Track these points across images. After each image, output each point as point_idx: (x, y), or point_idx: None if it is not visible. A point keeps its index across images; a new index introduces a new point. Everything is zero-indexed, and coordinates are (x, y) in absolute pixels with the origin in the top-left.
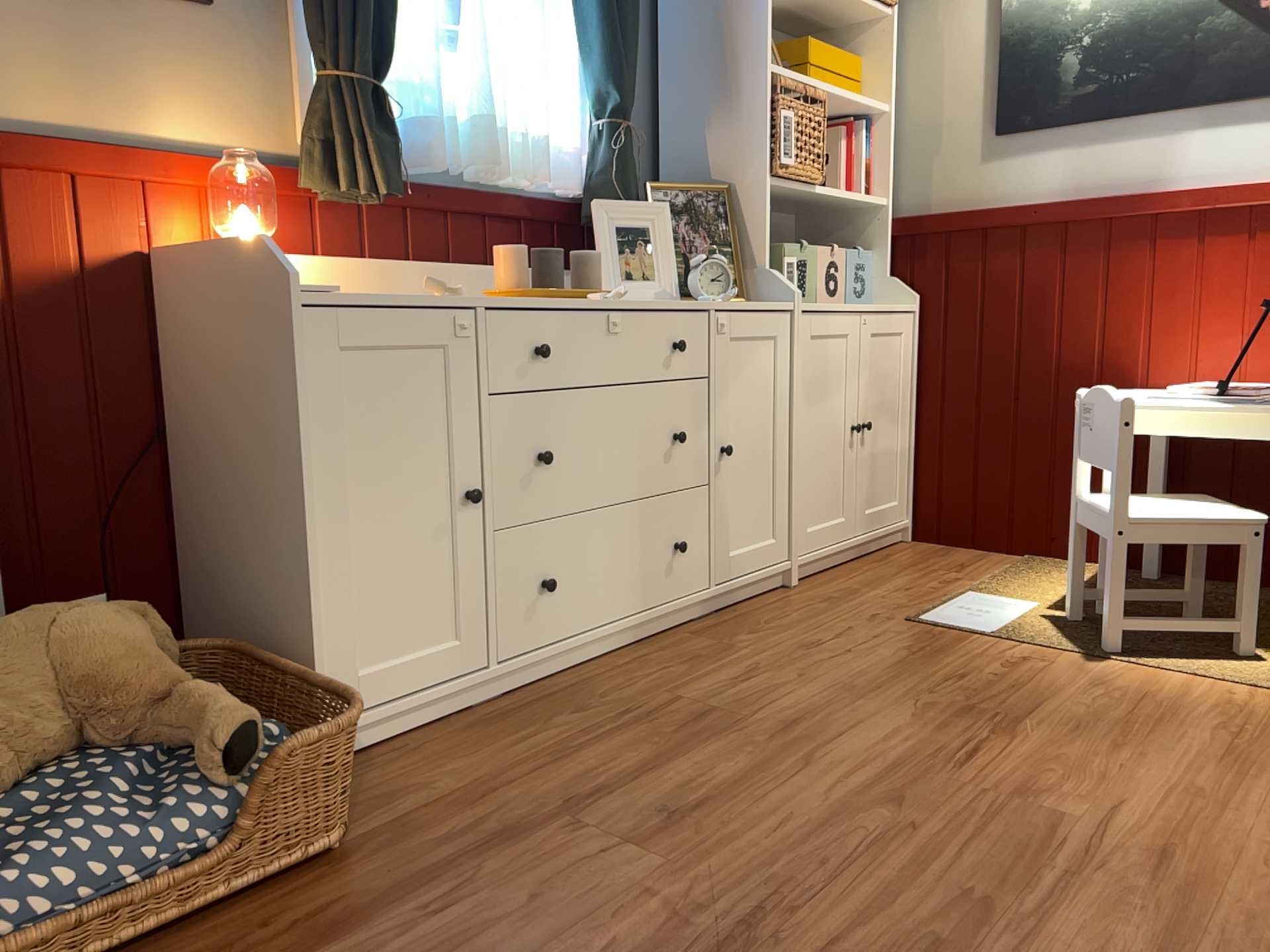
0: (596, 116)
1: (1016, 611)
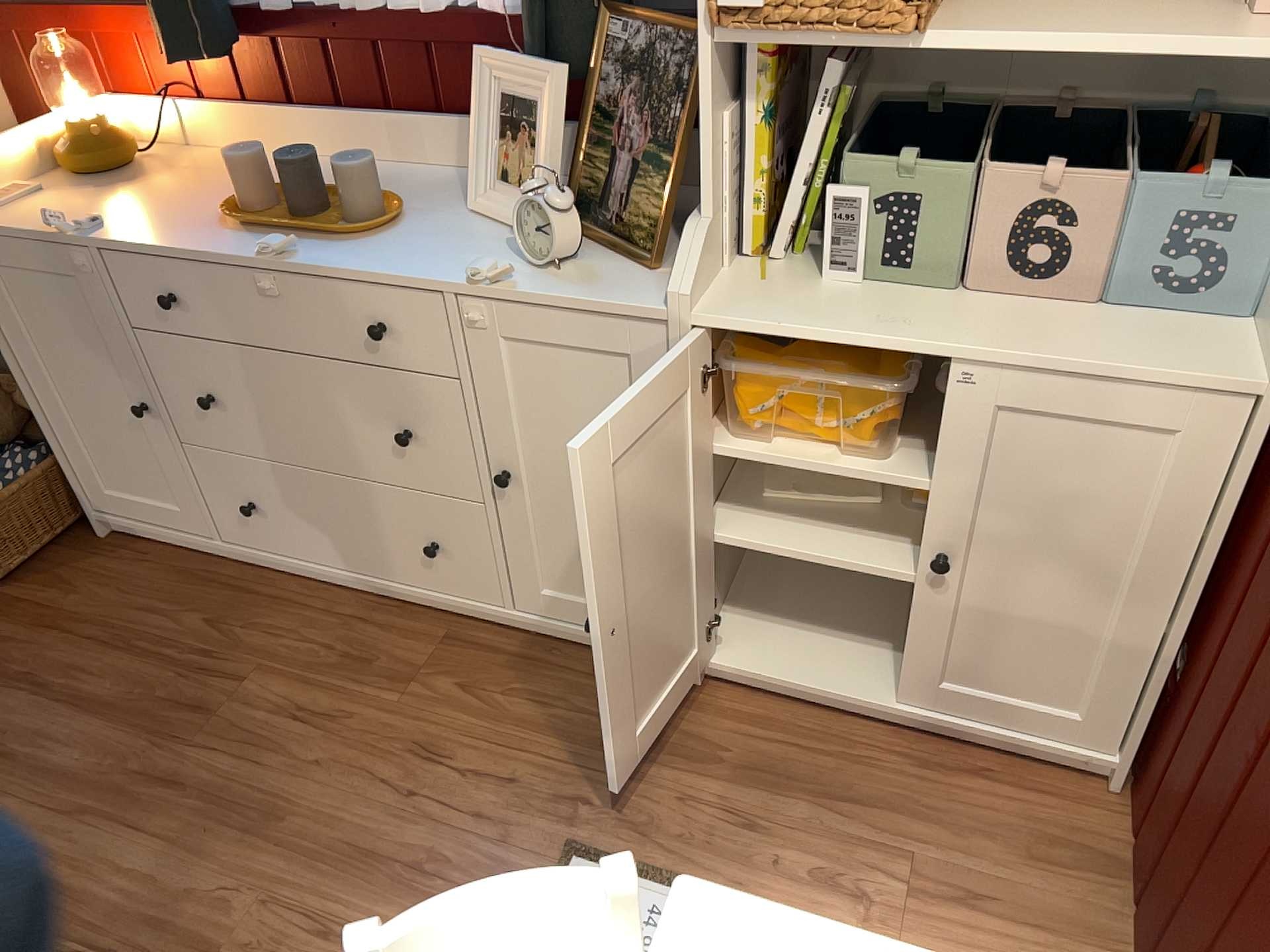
0: None
1: None
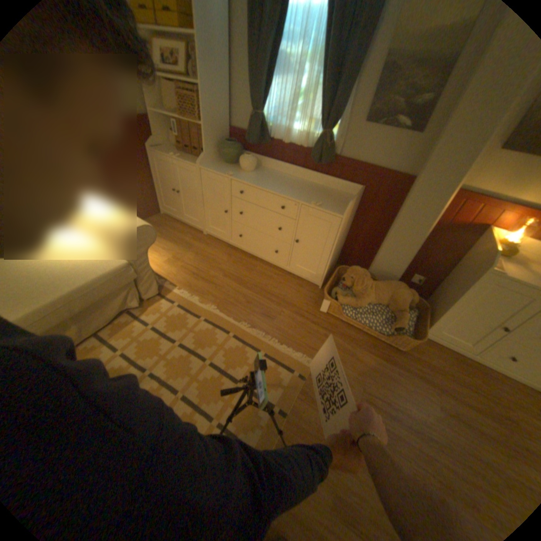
0: None
1: None
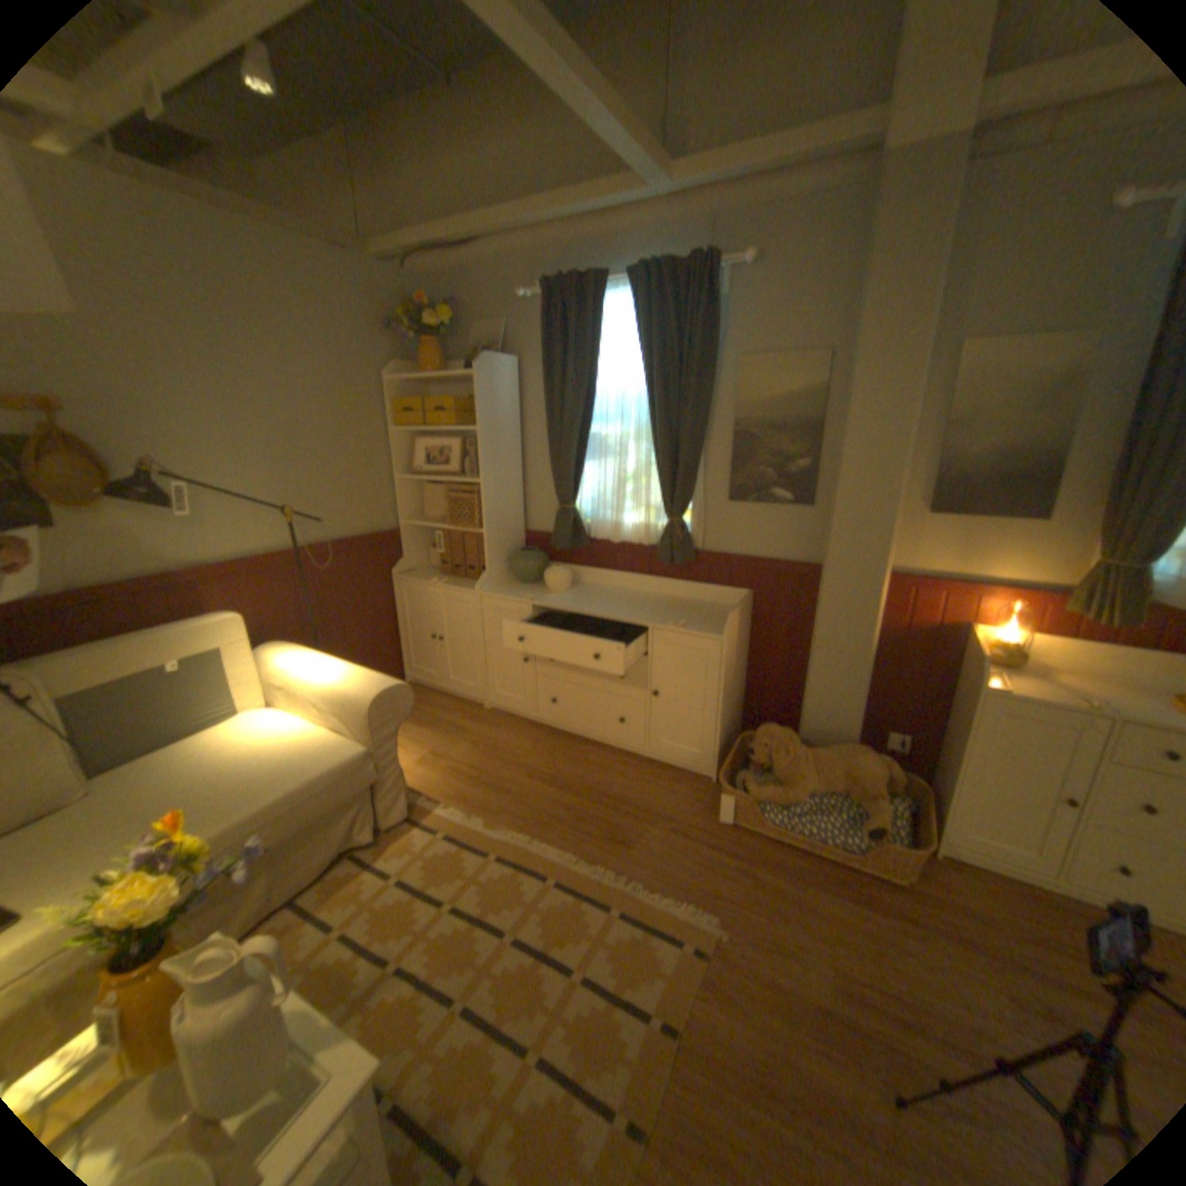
0: None
1: None
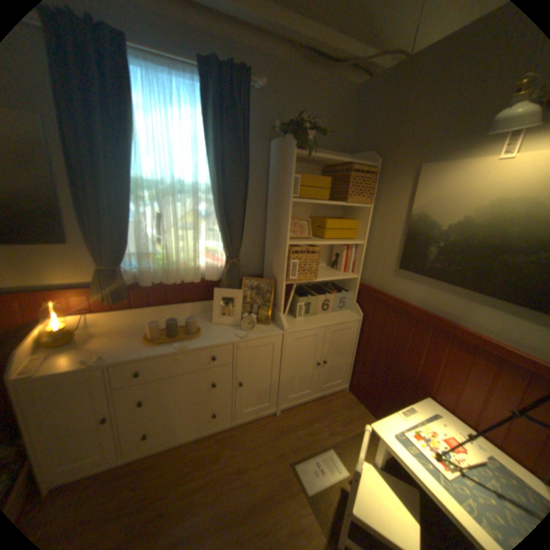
0: (224, 256)
1: (335, 480)
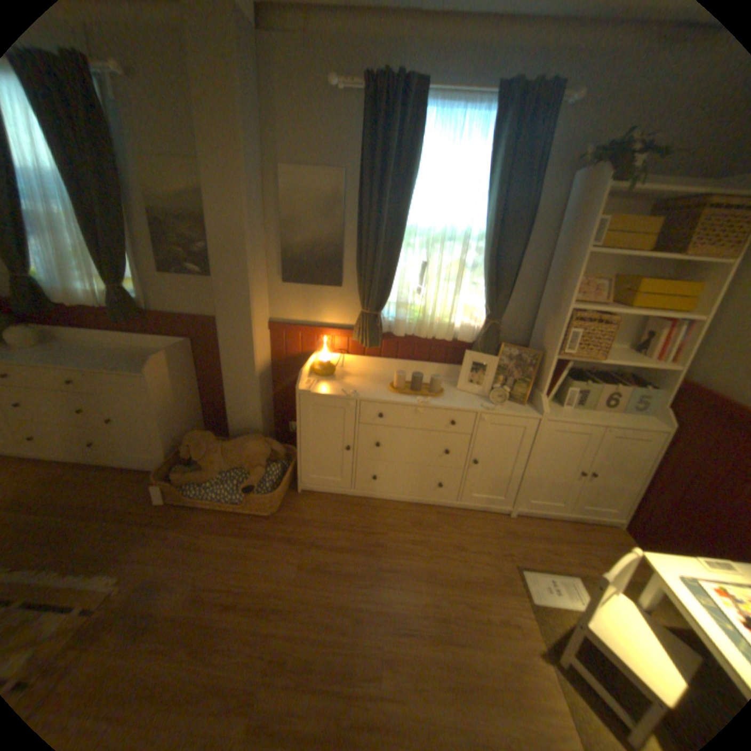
0: (485, 315)
1: (575, 608)
